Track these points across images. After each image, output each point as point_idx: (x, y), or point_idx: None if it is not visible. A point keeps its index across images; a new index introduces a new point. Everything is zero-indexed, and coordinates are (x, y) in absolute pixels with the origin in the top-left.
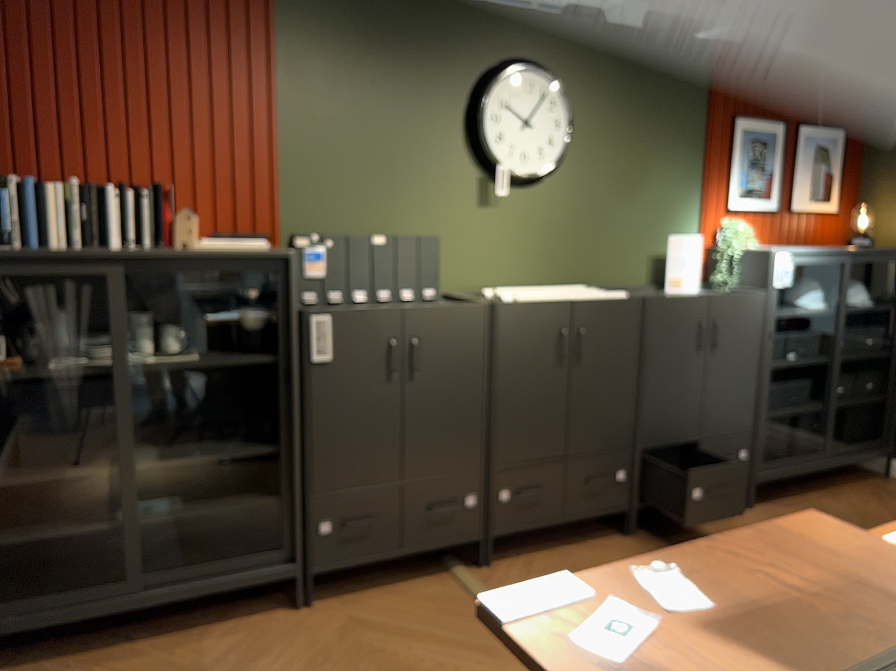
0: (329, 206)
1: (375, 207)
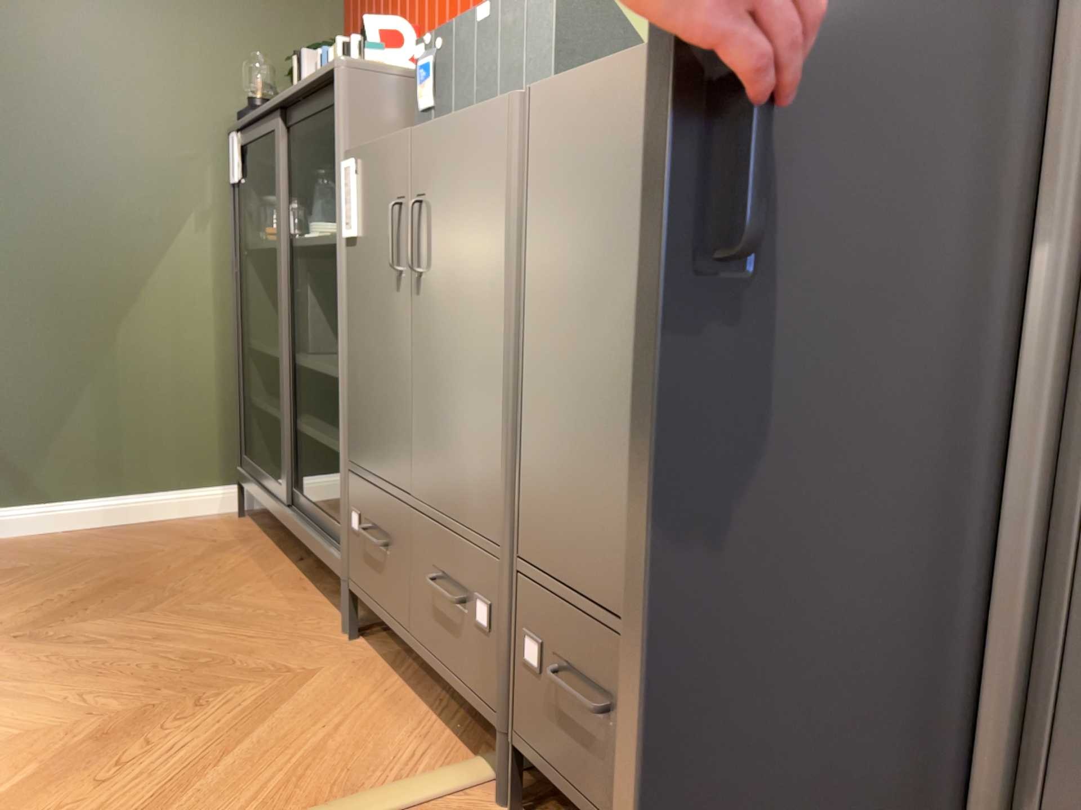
0: None
1: None
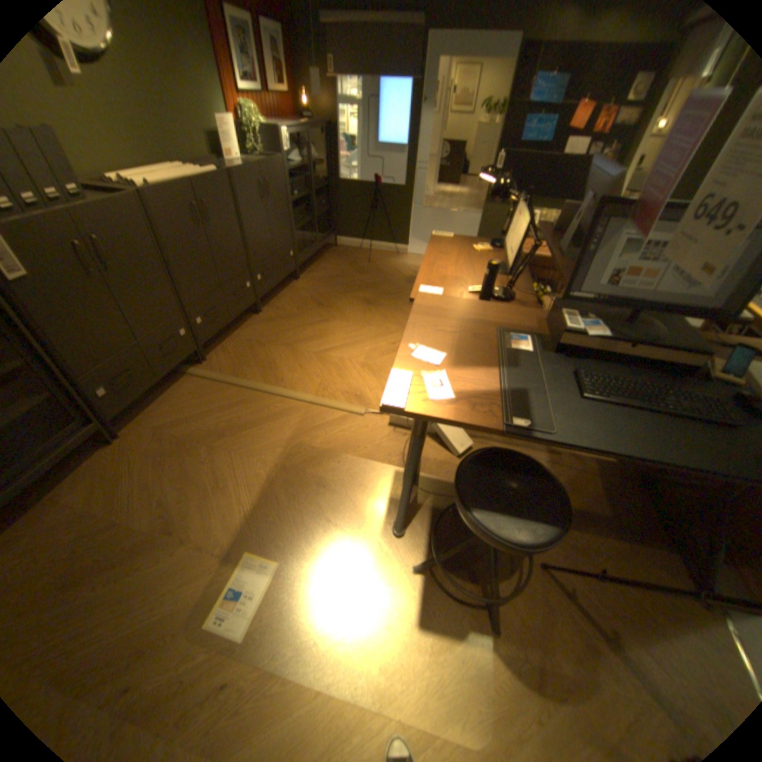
0: None
1: None
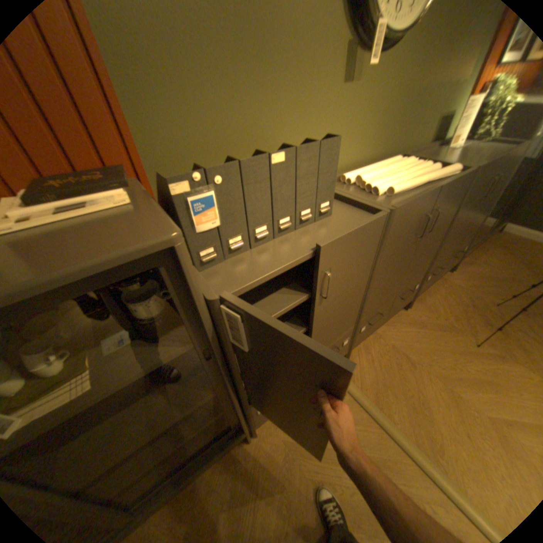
0: (193, 103)
1: (247, 97)
